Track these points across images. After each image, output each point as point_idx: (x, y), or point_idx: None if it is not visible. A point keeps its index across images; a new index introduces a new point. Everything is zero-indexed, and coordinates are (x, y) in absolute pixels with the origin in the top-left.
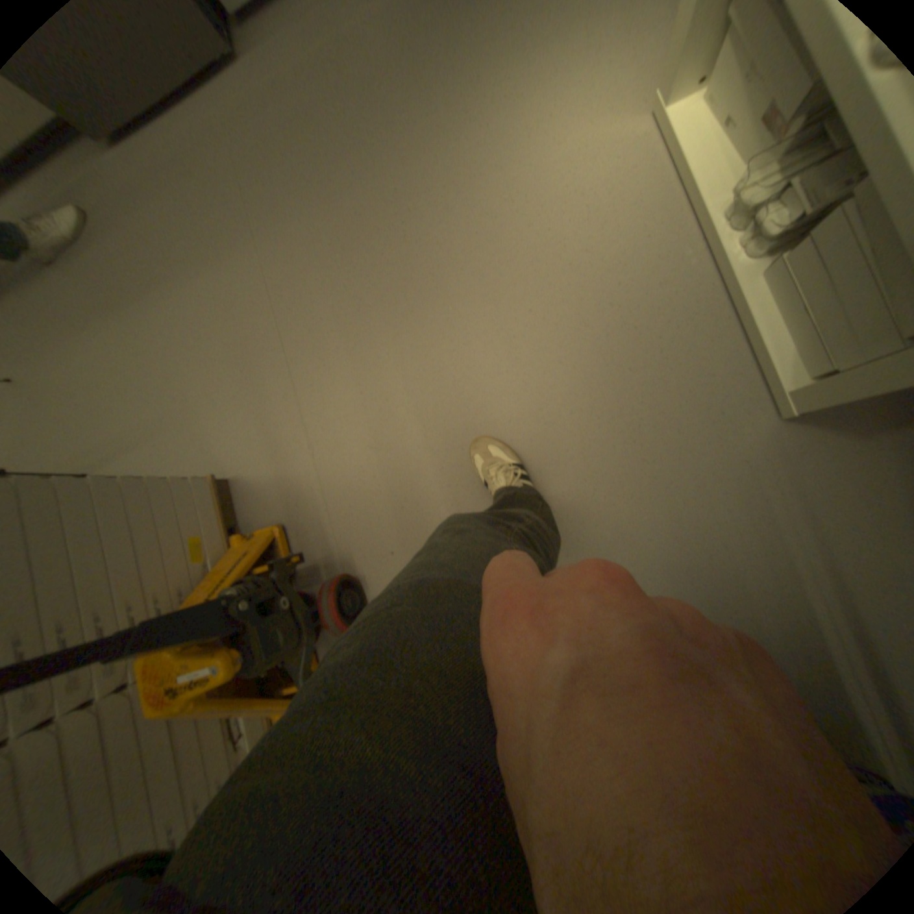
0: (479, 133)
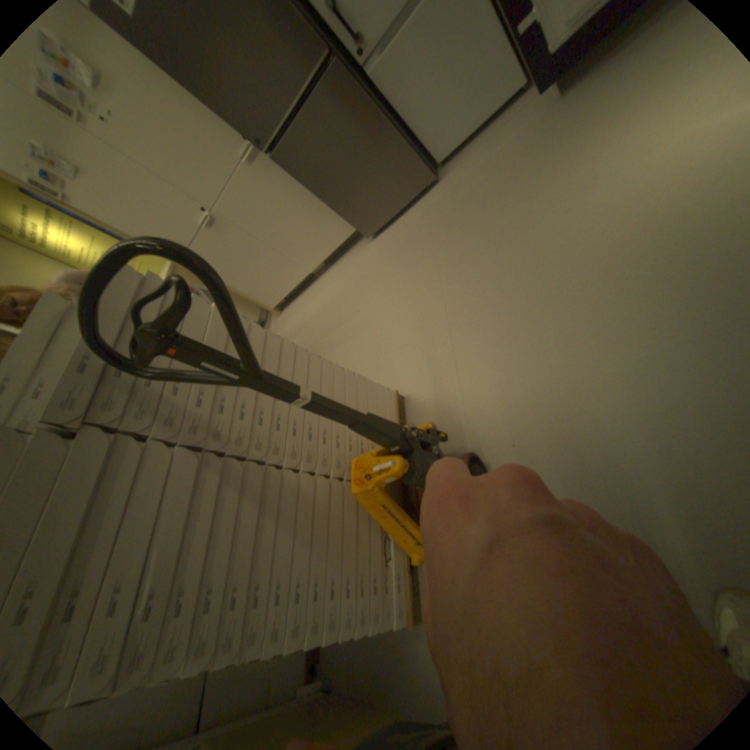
0: (595, 162)
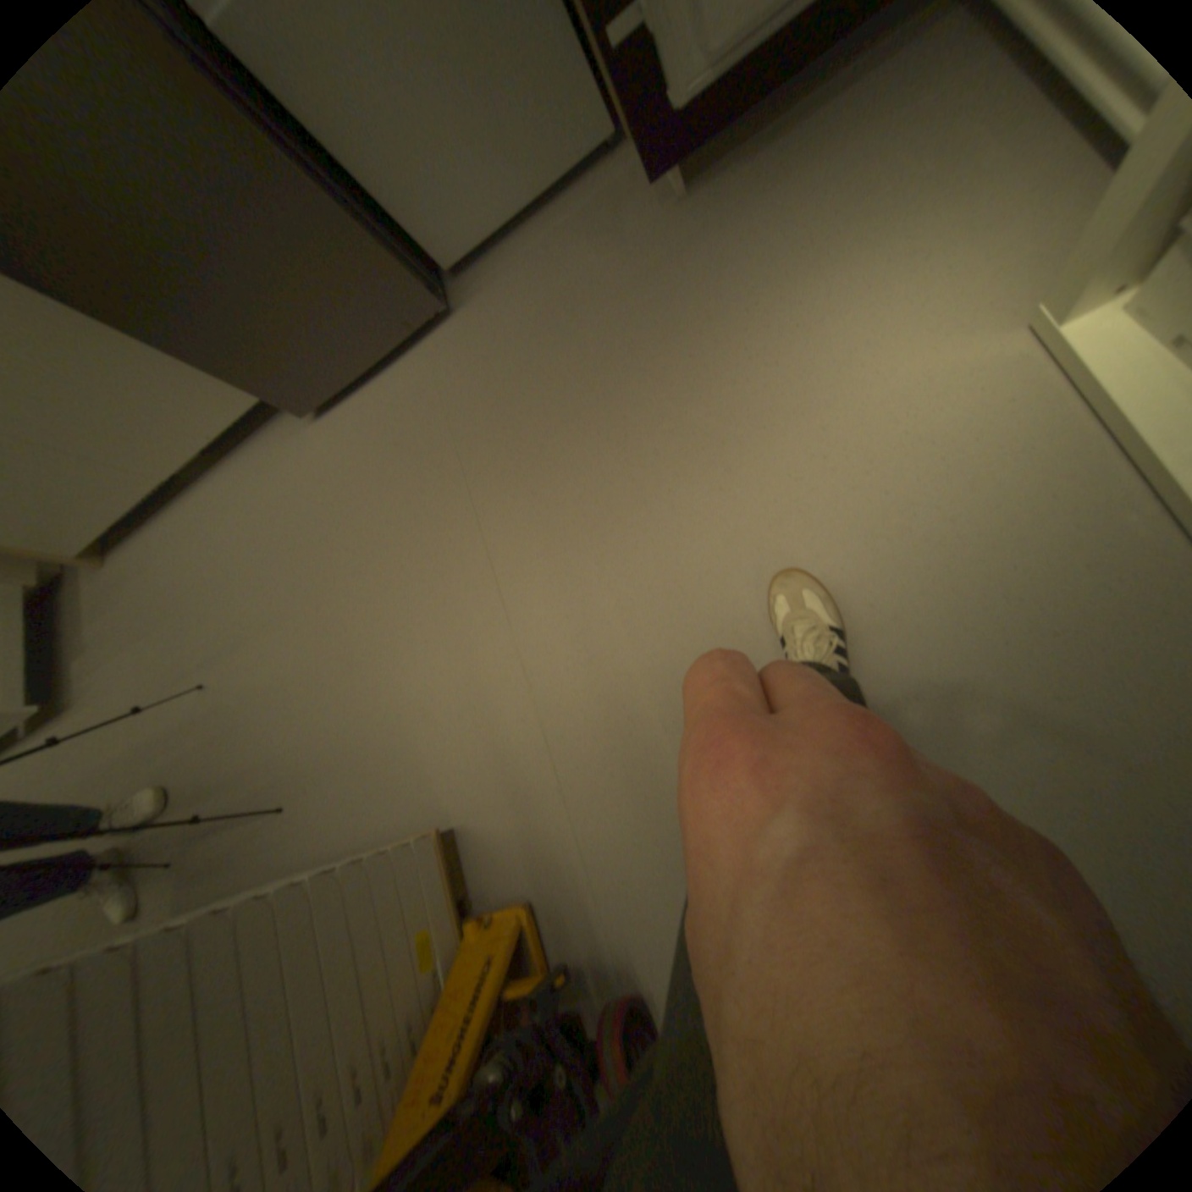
0: (767, 375)
